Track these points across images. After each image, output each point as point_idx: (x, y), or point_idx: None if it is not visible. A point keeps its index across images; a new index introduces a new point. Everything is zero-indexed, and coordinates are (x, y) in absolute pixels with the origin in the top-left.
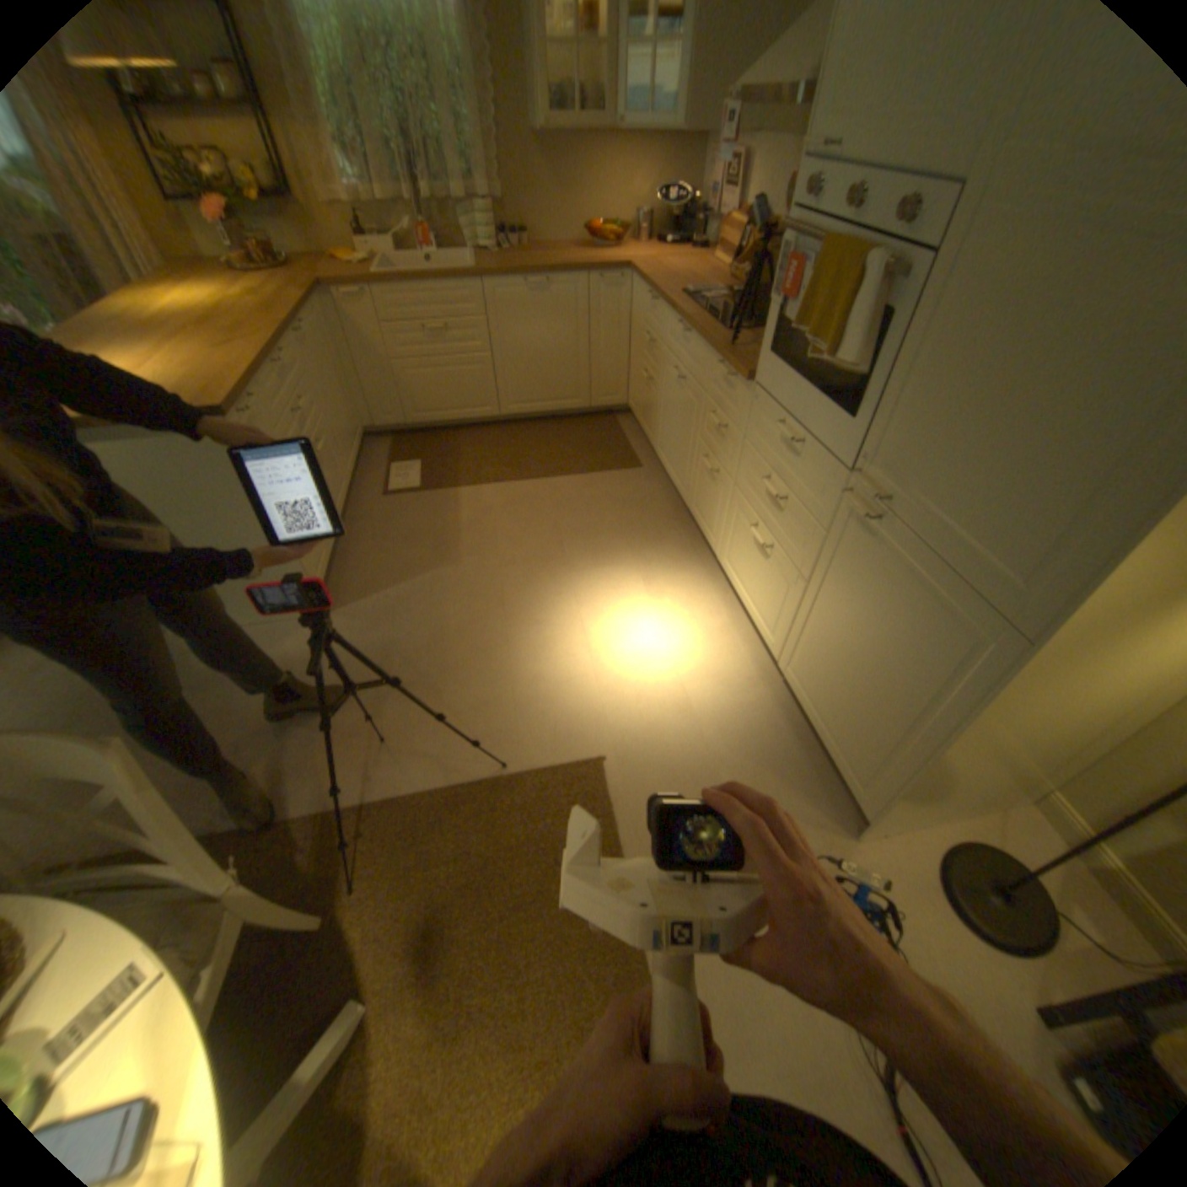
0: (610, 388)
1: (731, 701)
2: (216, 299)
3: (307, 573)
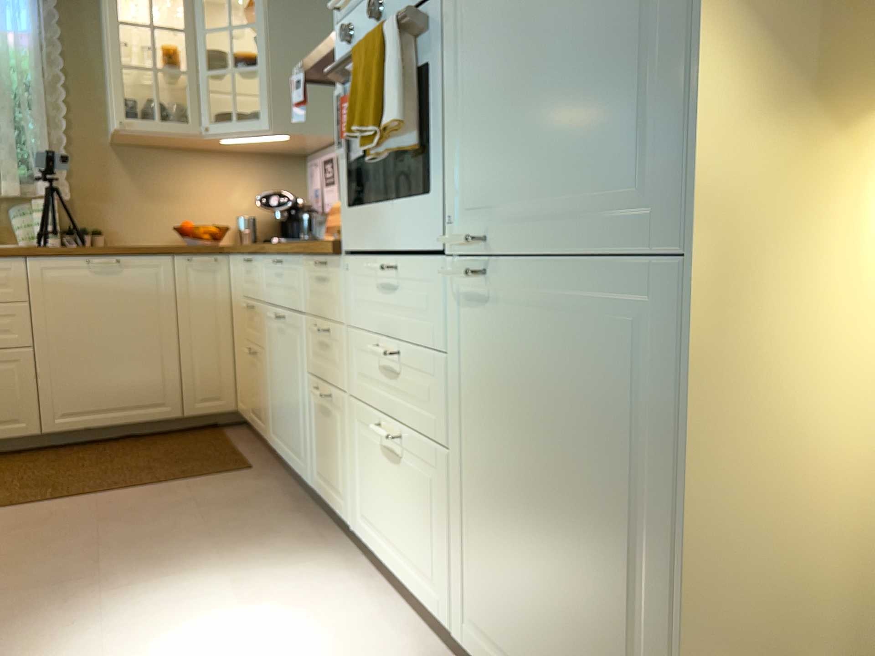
0: (212, 388)
1: None
2: None
3: None
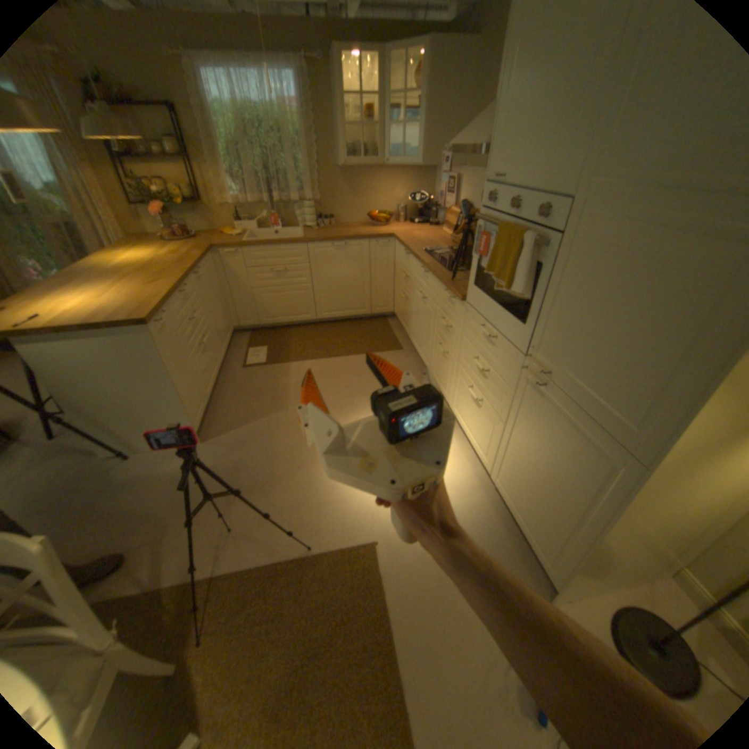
0: (383, 303)
1: (461, 502)
2: (152, 256)
3: (191, 417)
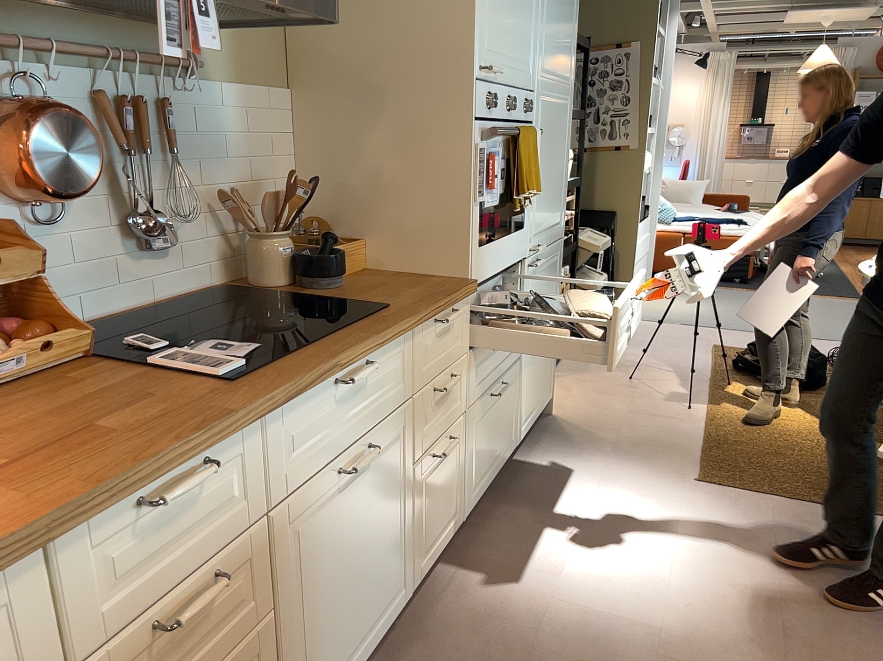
0: None
1: (560, 469)
2: None
3: None
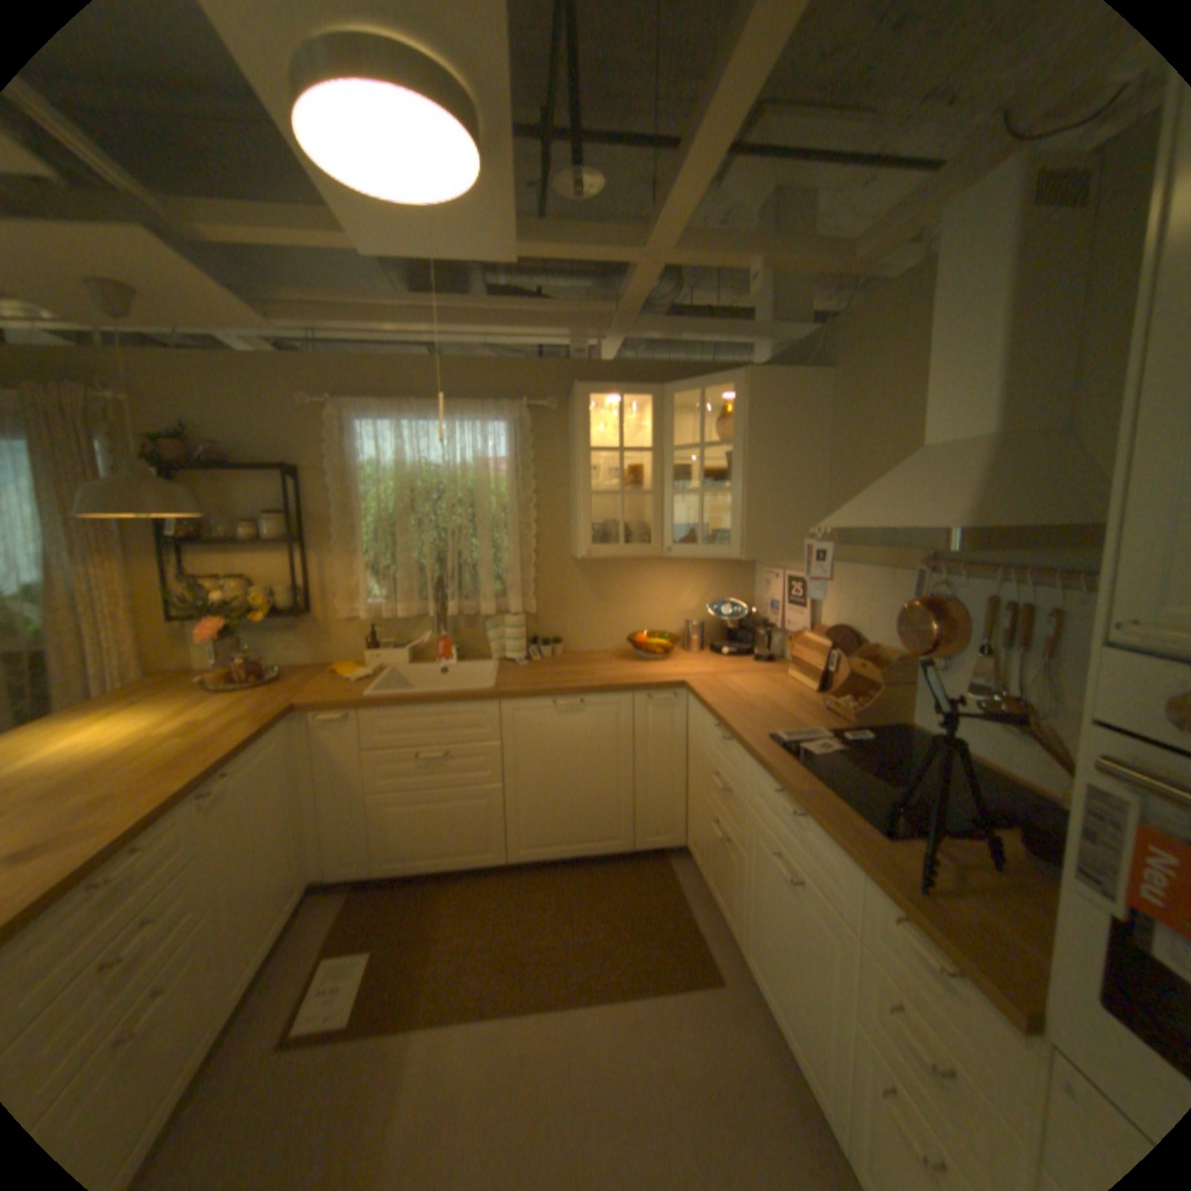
0: (664, 823)
1: None
2: (135, 738)
3: None
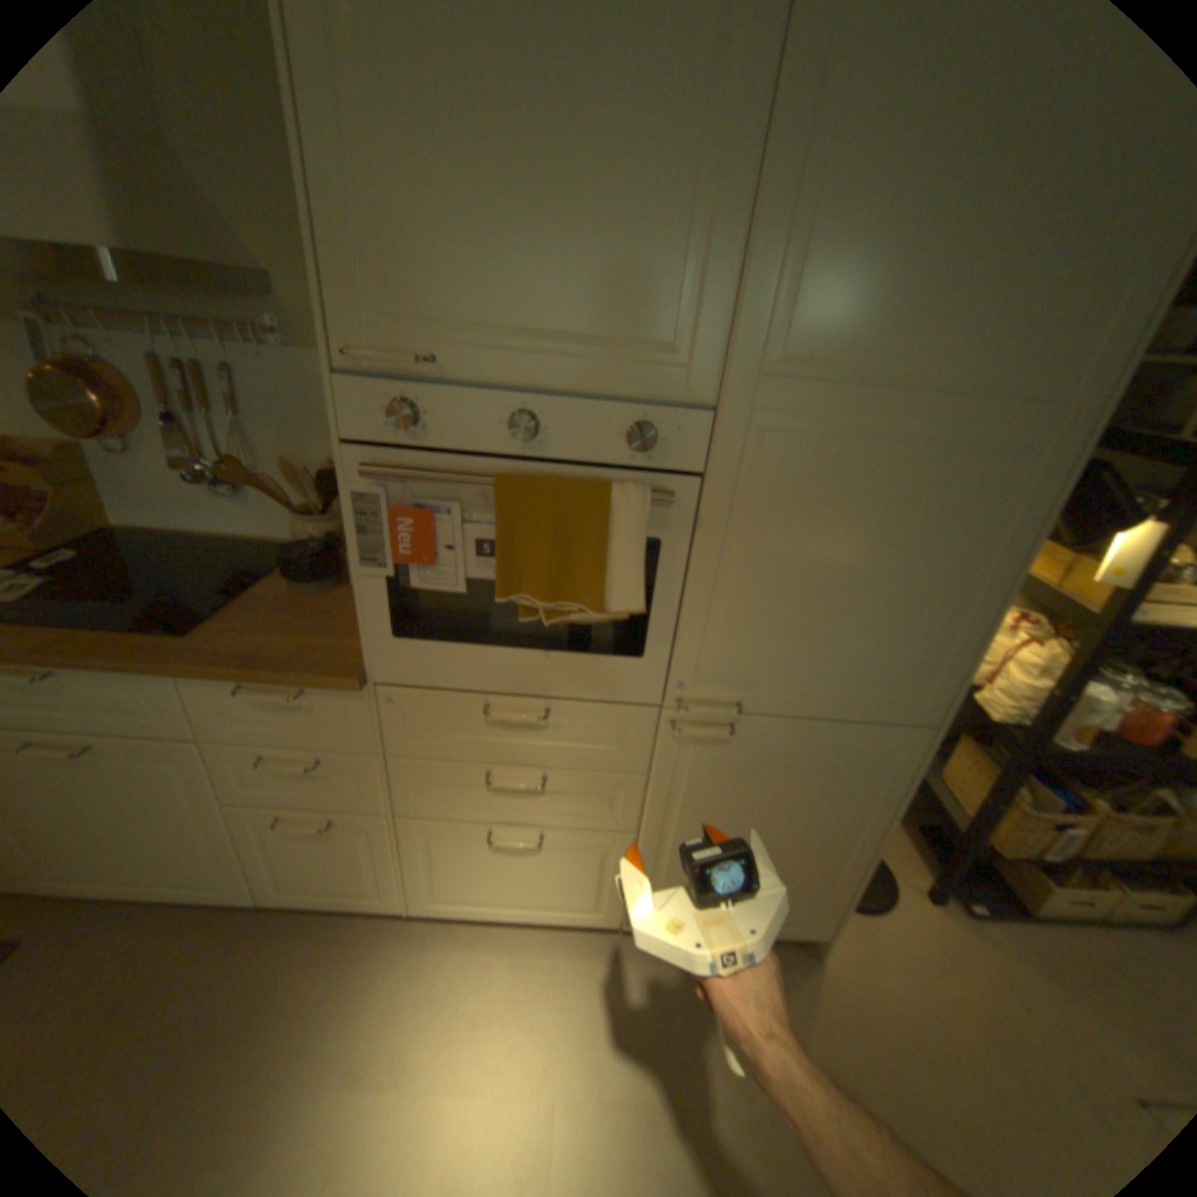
0: None
1: (642, 1025)
2: None
3: None
